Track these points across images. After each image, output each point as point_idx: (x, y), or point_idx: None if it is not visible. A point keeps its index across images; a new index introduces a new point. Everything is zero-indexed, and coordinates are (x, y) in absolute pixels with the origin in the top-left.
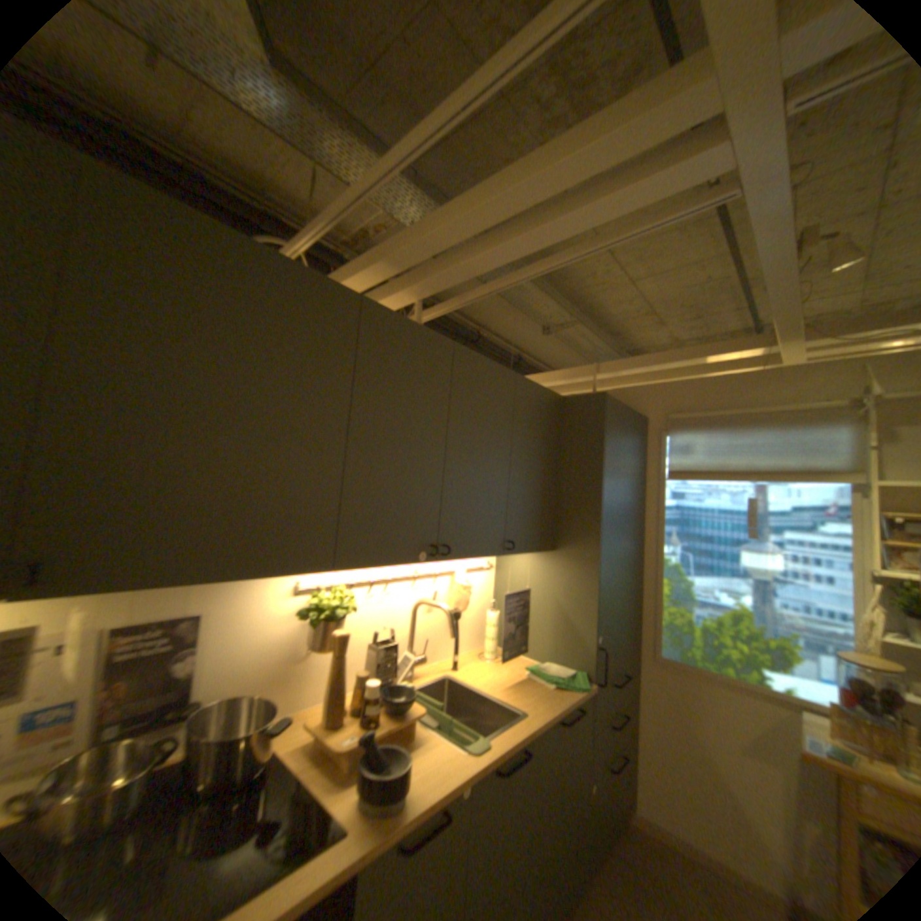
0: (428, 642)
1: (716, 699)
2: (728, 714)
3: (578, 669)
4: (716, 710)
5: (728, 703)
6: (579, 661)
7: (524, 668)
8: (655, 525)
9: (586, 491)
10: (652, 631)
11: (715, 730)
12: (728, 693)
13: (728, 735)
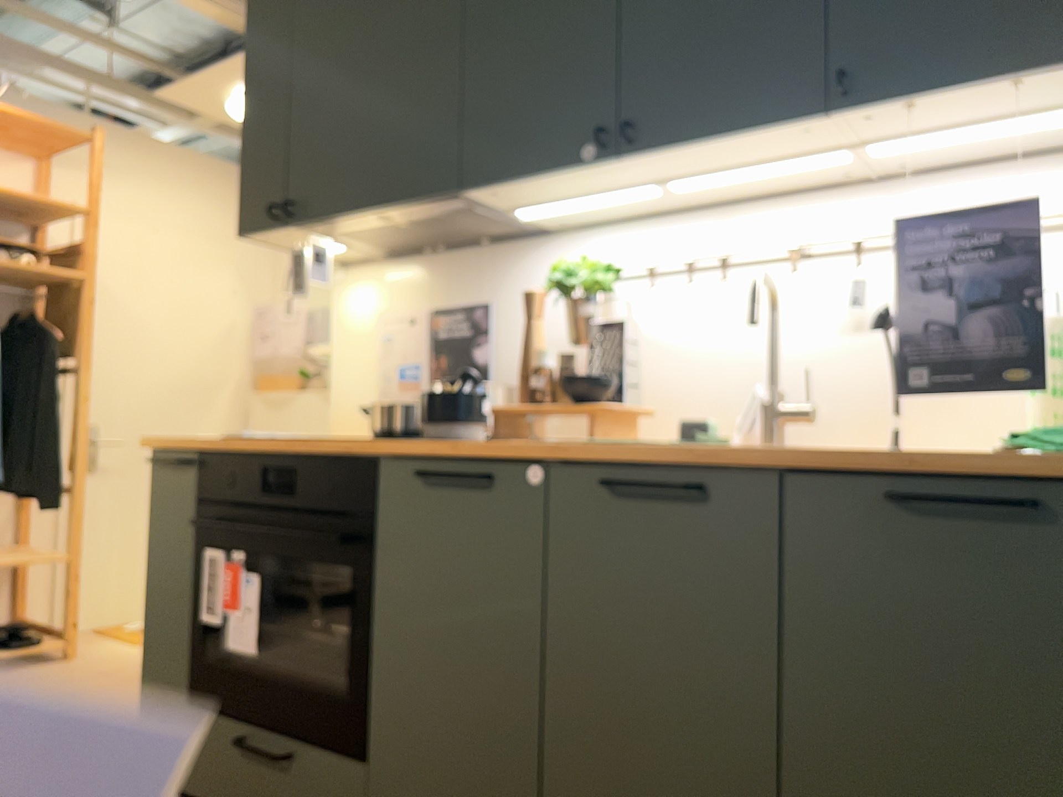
0: (809, 372)
1: None
2: None
3: None
4: None
5: None
6: None
7: None
8: None
9: None
10: None
11: None
12: None
13: None
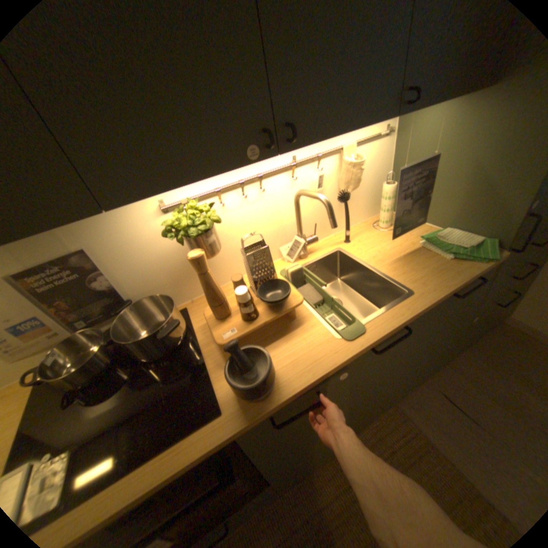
0: (317, 224)
1: None
2: None
3: (490, 234)
4: None
5: None
6: (493, 227)
7: (420, 235)
8: None
9: None
10: None
11: None
12: None
13: None
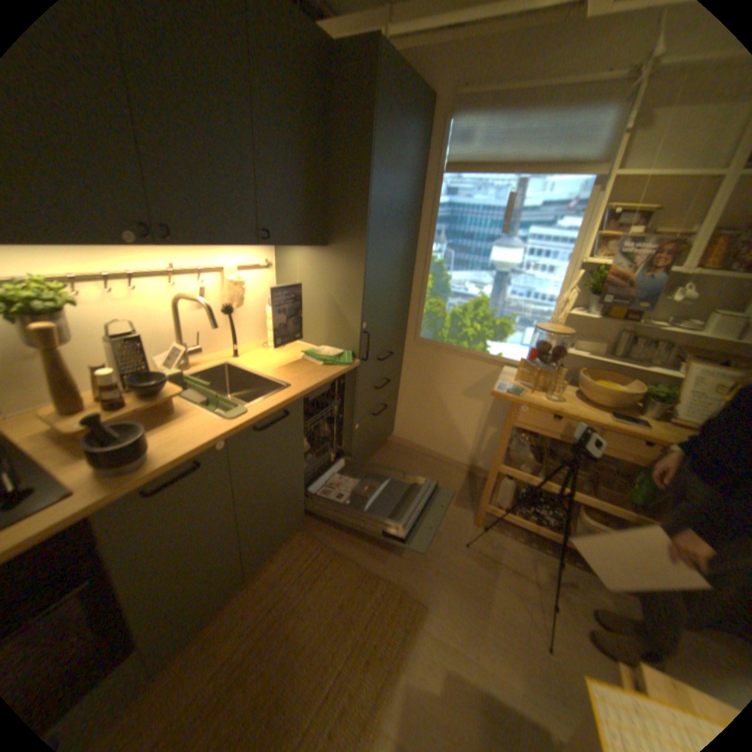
0: (200, 333)
1: (451, 363)
2: (457, 371)
3: (346, 349)
4: (450, 369)
5: (459, 365)
6: (347, 343)
7: (301, 351)
8: (428, 223)
9: (356, 177)
10: (415, 318)
11: (448, 382)
12: (460, 358)
13: (455, 384)
